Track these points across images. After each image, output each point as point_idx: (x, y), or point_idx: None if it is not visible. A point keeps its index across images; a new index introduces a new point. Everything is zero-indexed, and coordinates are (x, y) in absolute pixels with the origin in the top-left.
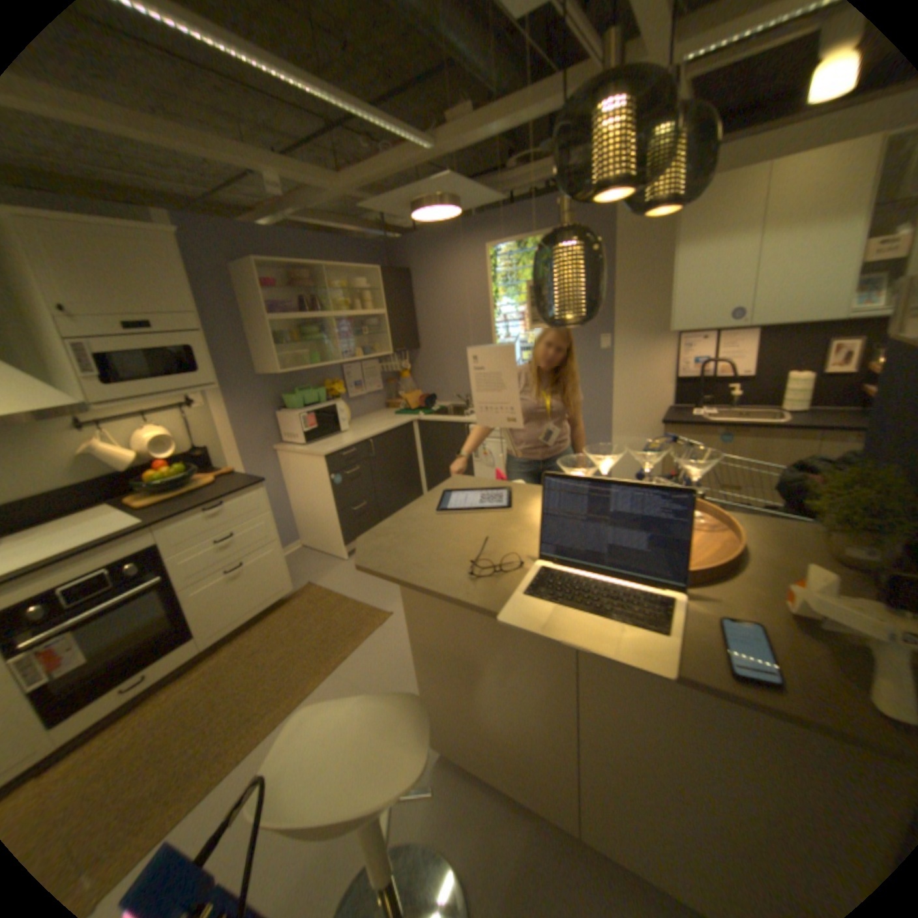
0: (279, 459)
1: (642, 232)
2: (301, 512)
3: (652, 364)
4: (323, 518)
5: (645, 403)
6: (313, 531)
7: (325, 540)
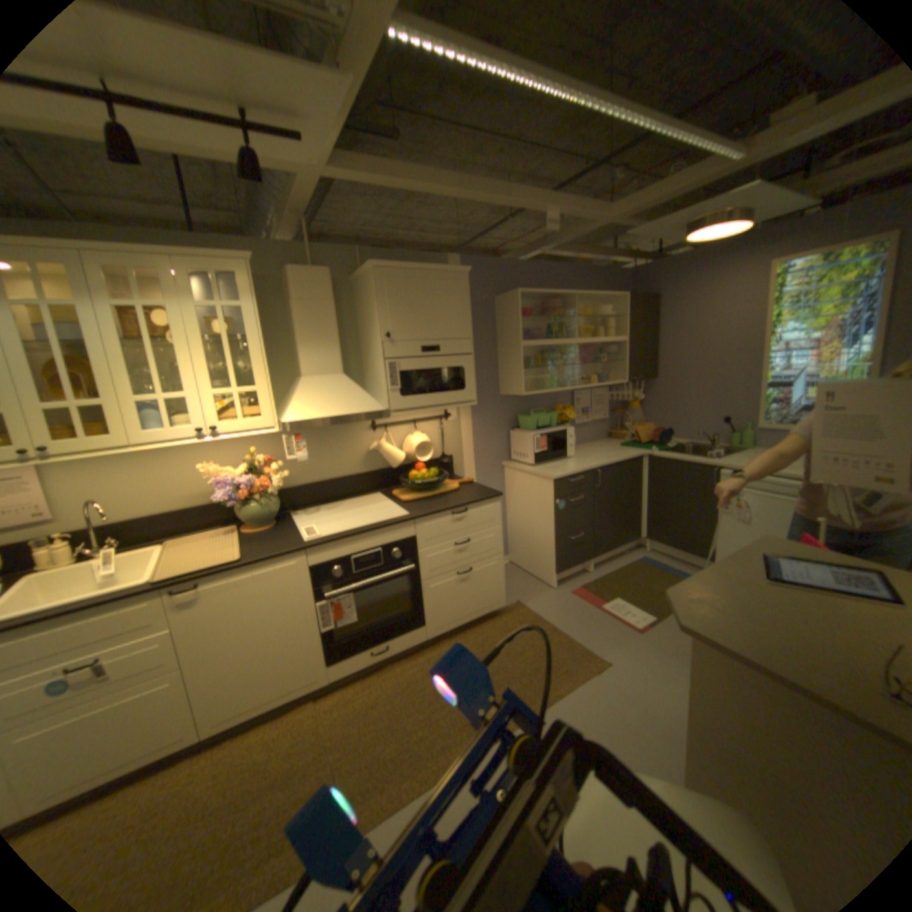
0: (506, 475)
1: None
2: (517, 529)
3: None
4: (540, 540)
5: None
6: (526, 550)
7: (538, 562)
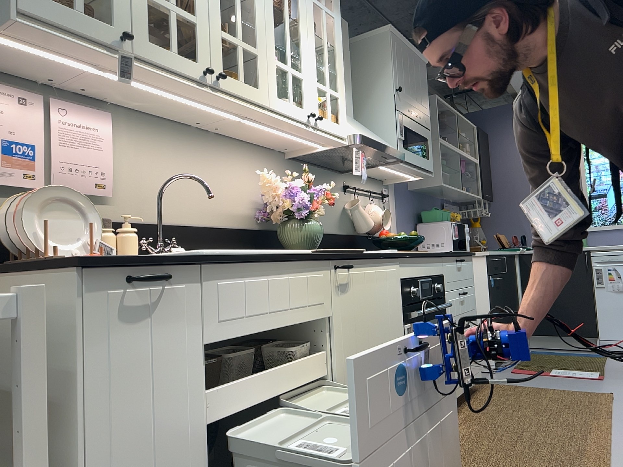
0: None
1: None
2: None
3: None
4: None
5: None
6: None
7: None
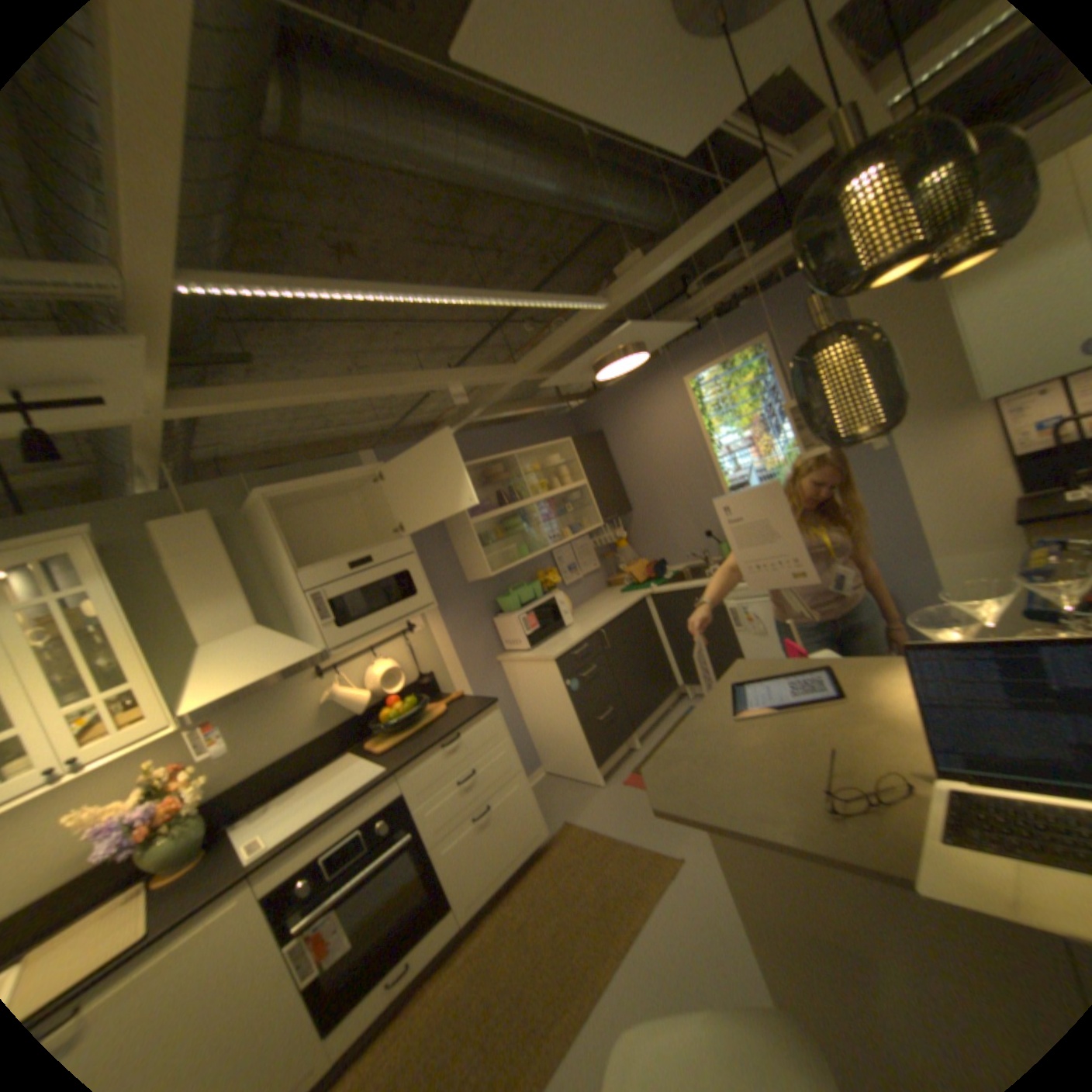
0: (506, 672)
1: (886, 298)
2: (539, 732)
3: (963, 448)
4: (566, 736)
5: (971, 503)
6: (557, 753)
7: (574, 763)
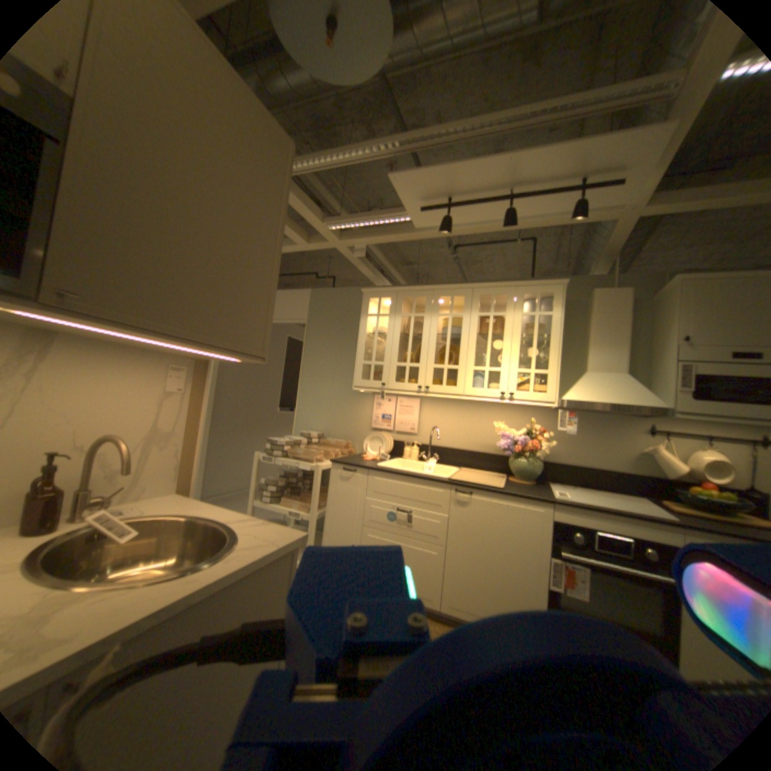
0: None
1: None
2: None
3: None
4: None
5: None
6: None
7: None
